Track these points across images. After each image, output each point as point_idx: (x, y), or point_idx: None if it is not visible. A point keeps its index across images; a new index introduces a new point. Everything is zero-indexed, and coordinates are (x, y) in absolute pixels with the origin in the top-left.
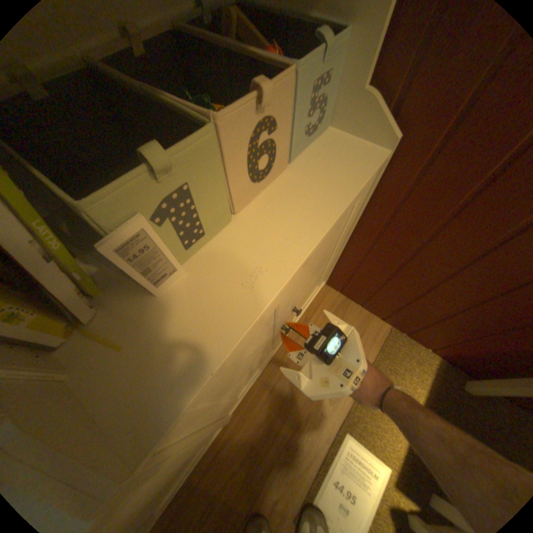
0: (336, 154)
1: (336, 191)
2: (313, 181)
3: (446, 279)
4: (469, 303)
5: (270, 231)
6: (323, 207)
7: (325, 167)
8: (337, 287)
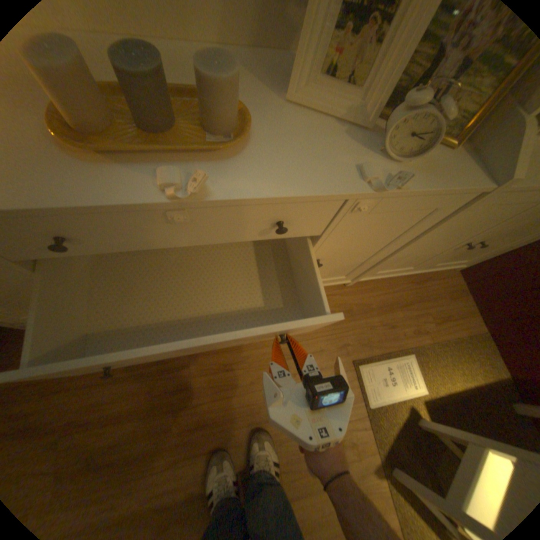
0: None
1: None
2: None
3: None
4: None
5: None
6: None
7: None
8: (470, 278)
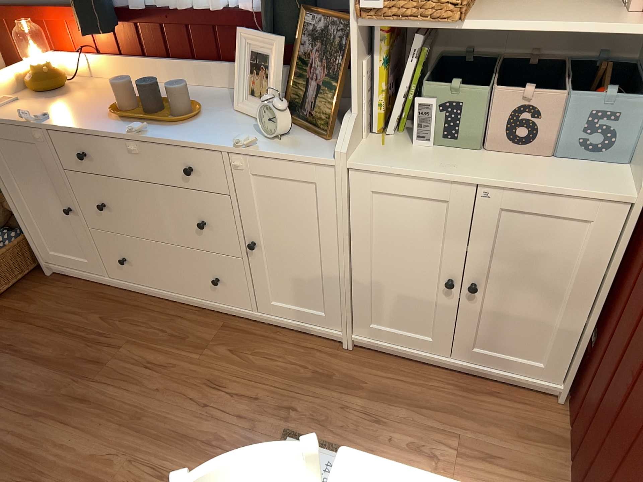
0: (589, 175)
1: (546, 181)
2: (545, 171)
3: (621, 396)
4: (618, 450)
5: (482, 165)
6: (523, 178)
7: (566, 173)
8: (569, 410)
